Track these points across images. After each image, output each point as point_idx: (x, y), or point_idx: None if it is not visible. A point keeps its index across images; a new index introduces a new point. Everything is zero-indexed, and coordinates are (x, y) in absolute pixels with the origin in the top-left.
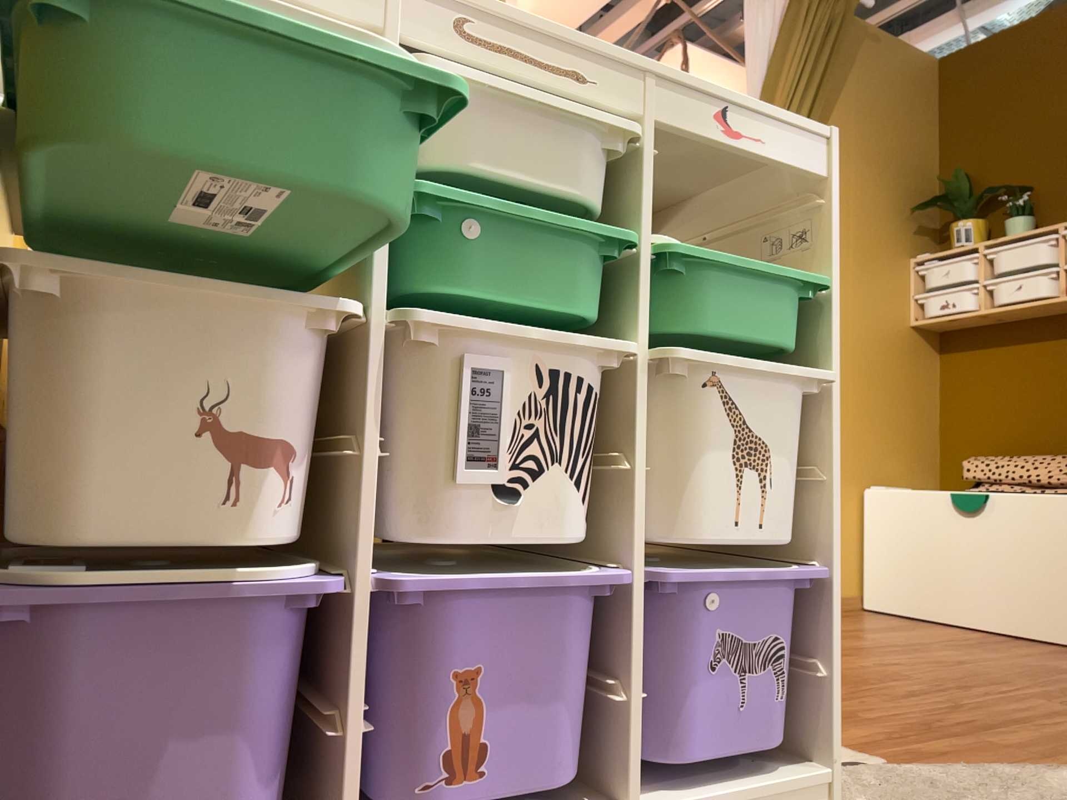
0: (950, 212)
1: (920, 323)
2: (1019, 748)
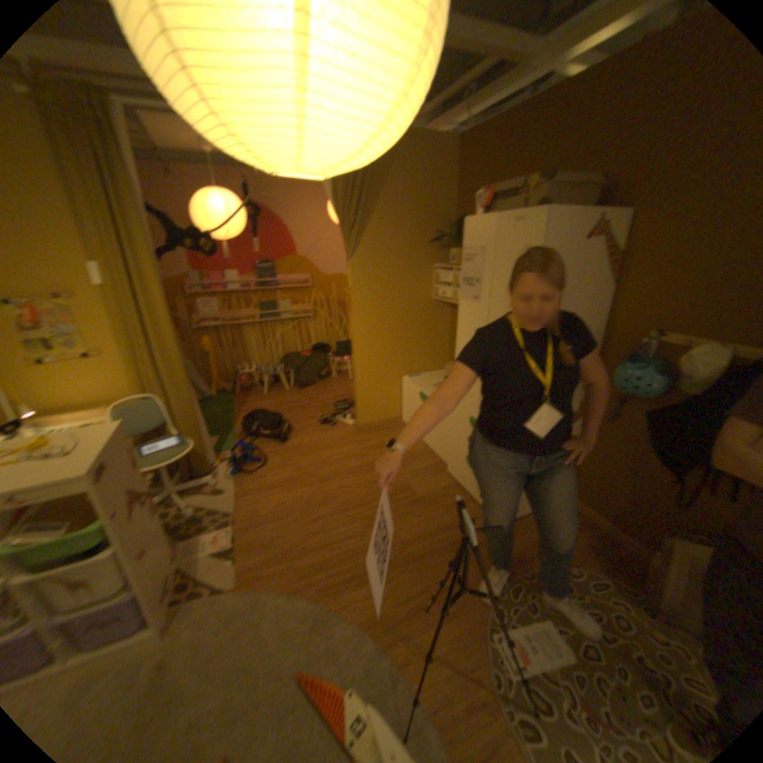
0: (452, 242)
1: (437, 300)
2: (293, 579)
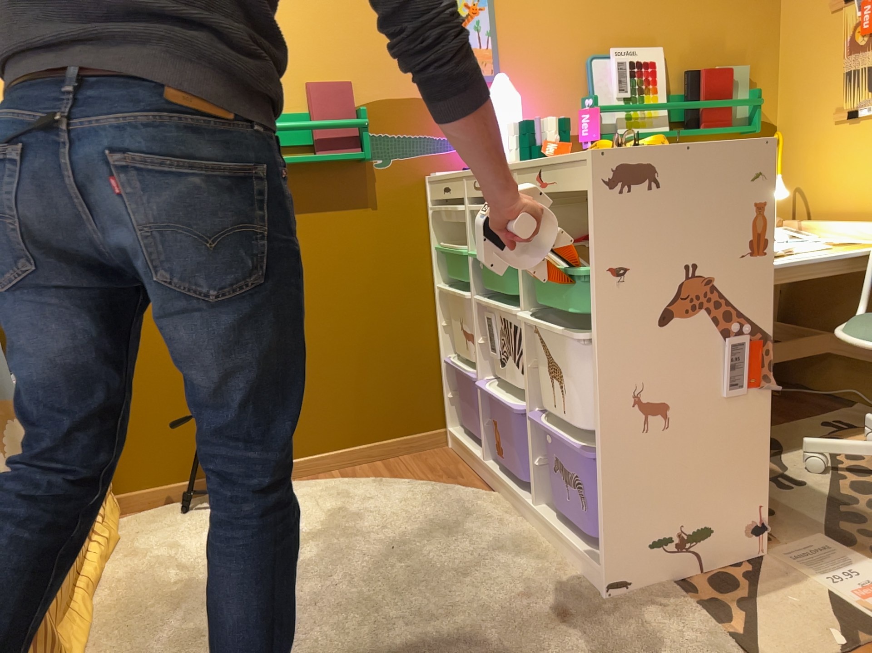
0: None
1: None
2: None
